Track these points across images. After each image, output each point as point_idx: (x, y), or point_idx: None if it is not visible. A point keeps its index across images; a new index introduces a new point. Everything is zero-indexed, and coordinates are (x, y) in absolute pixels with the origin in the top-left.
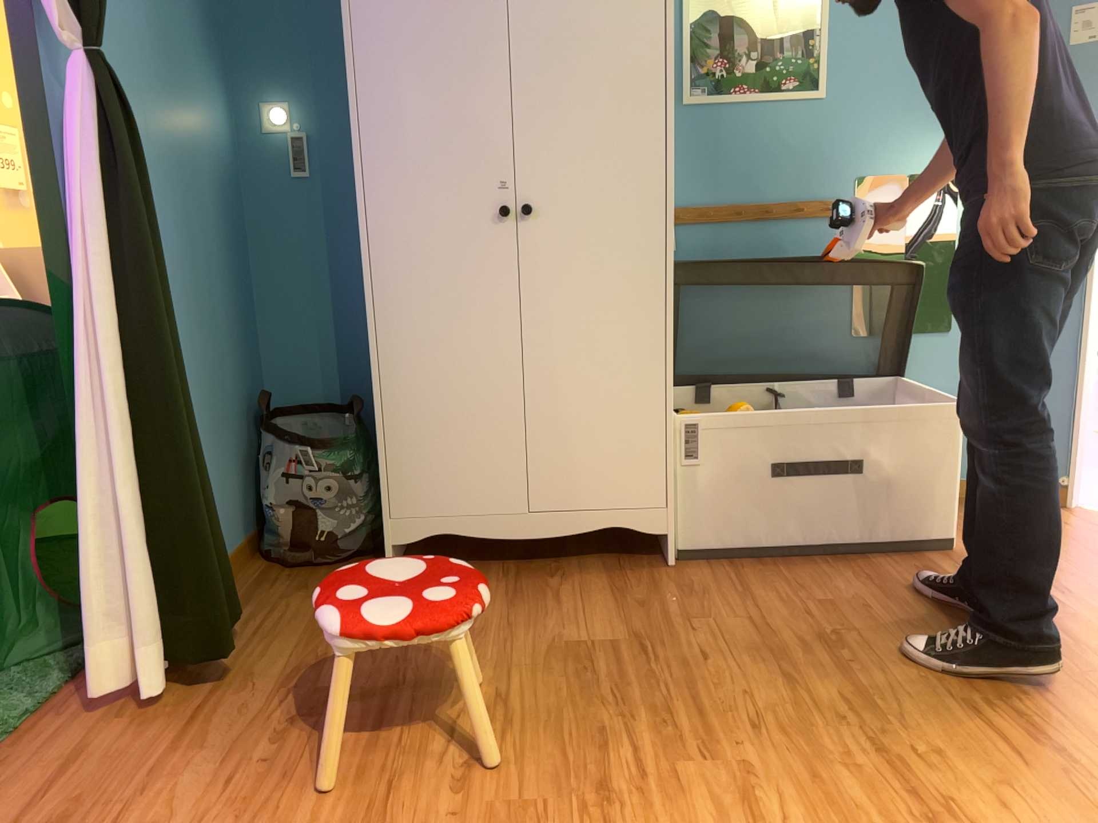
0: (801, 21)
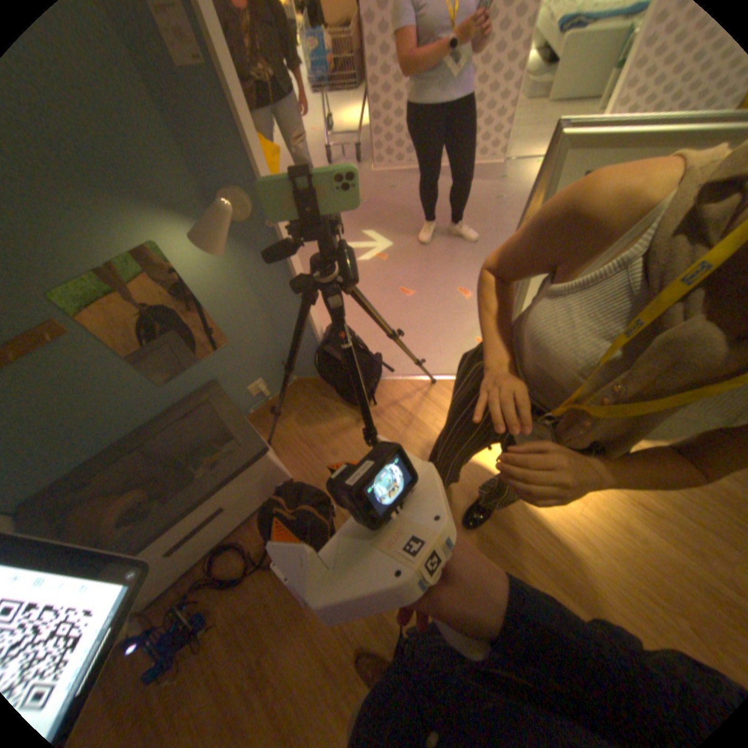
0: None
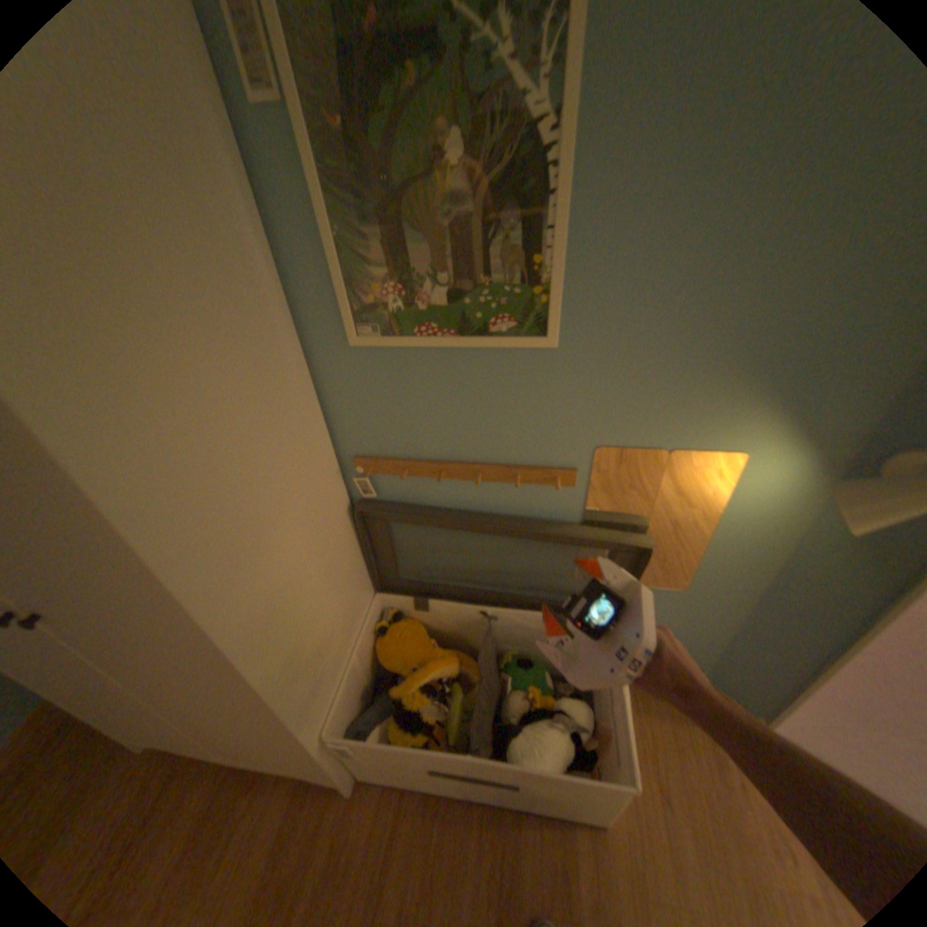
0: (522, 214)
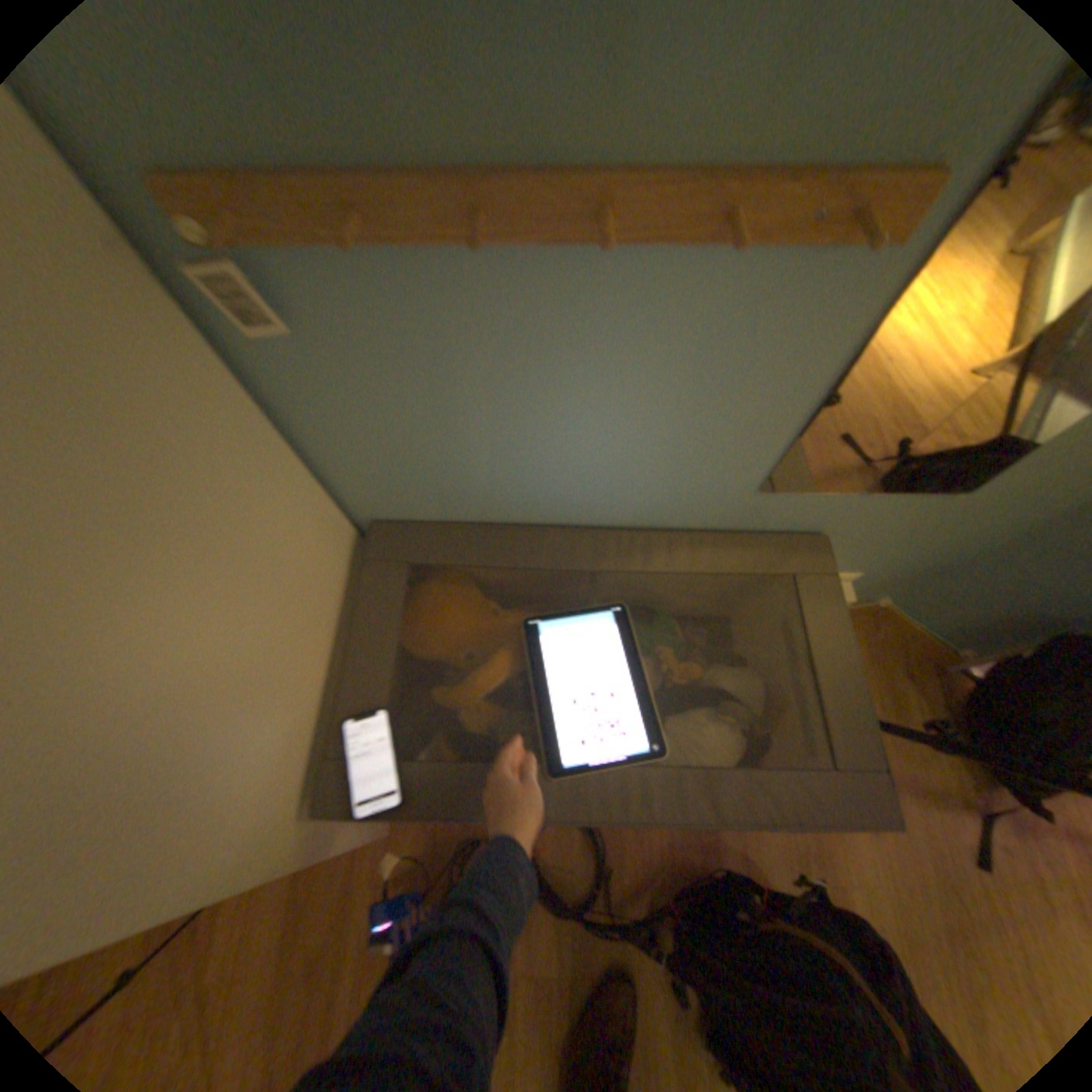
0: None
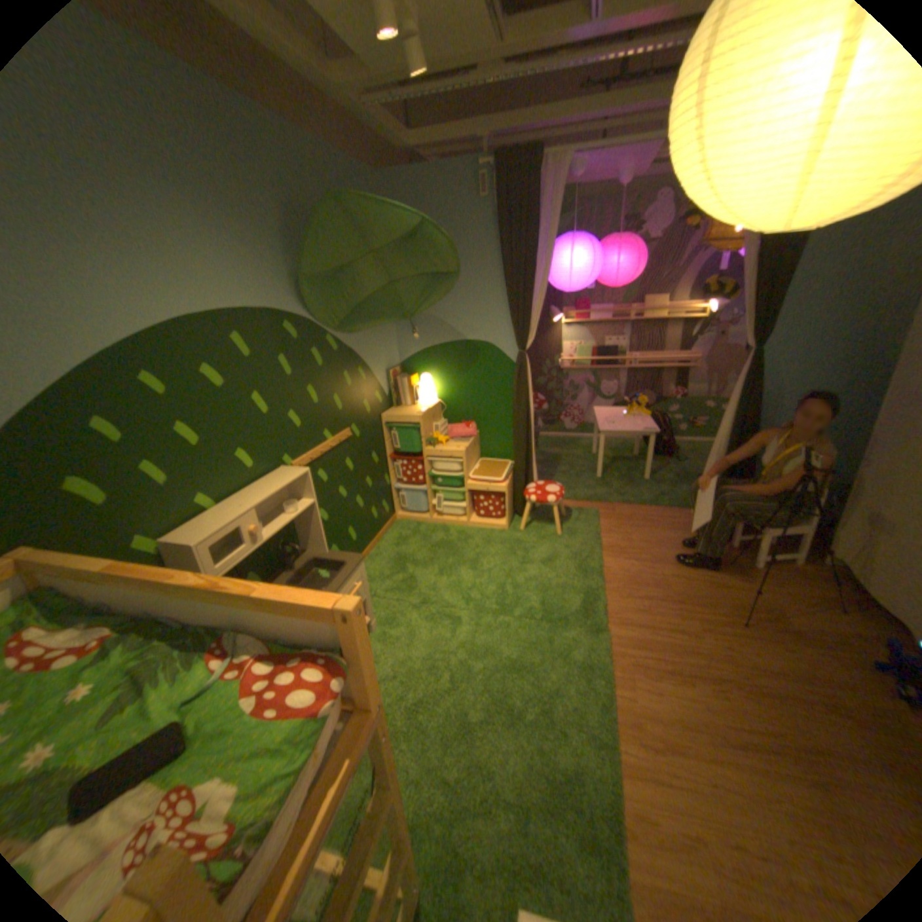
0: None
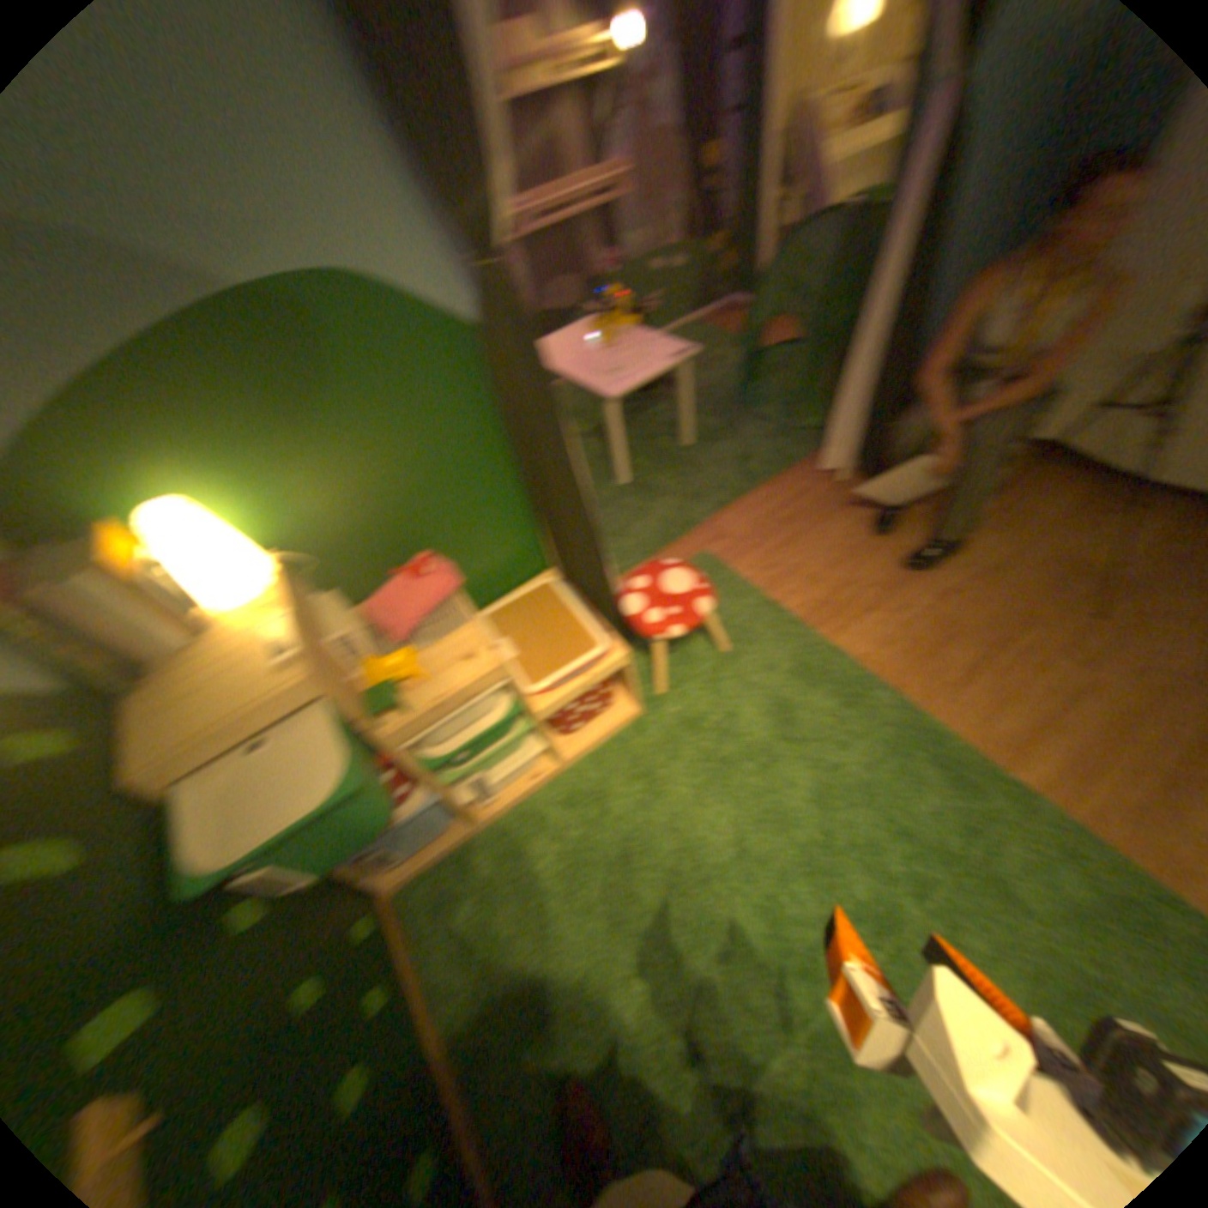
0: None
